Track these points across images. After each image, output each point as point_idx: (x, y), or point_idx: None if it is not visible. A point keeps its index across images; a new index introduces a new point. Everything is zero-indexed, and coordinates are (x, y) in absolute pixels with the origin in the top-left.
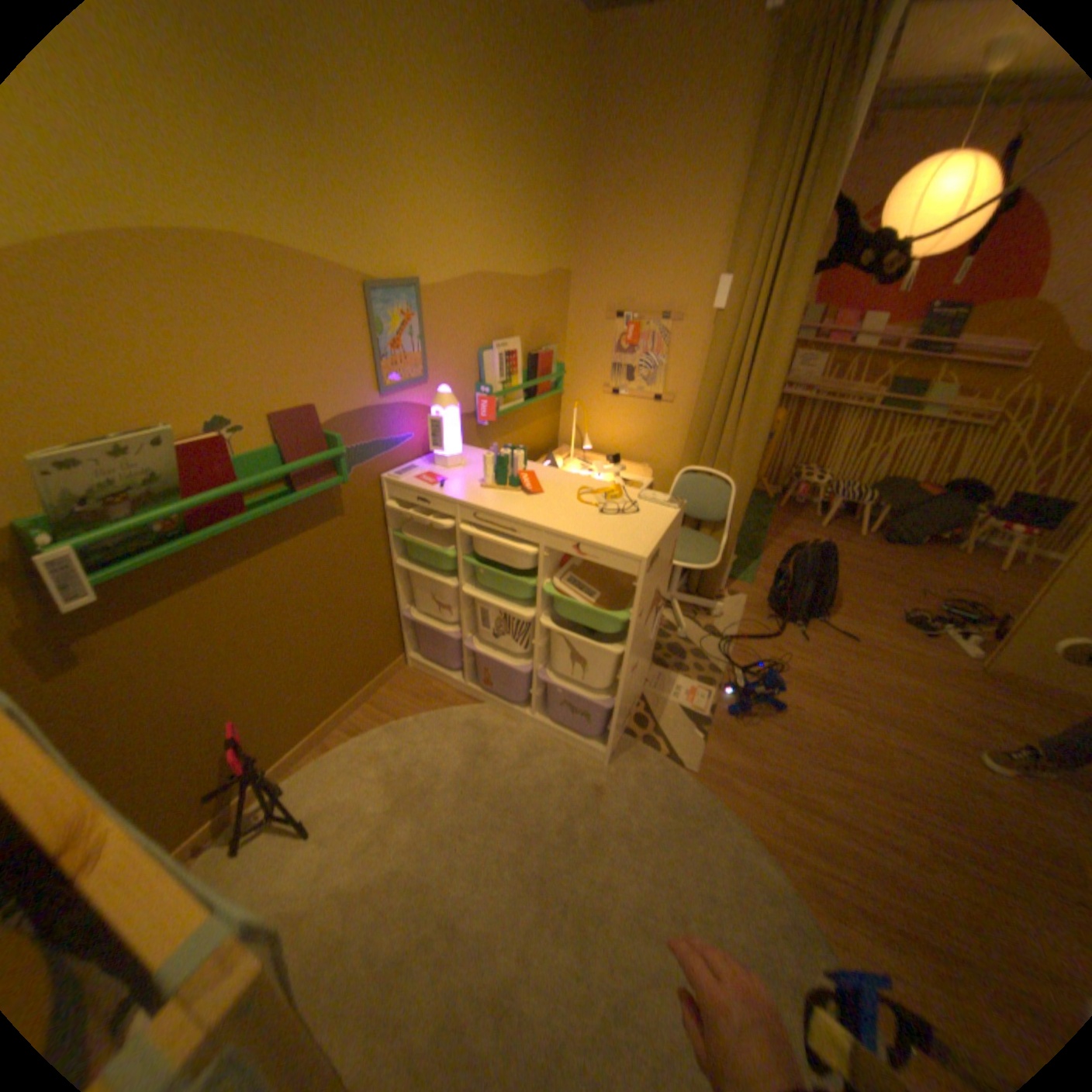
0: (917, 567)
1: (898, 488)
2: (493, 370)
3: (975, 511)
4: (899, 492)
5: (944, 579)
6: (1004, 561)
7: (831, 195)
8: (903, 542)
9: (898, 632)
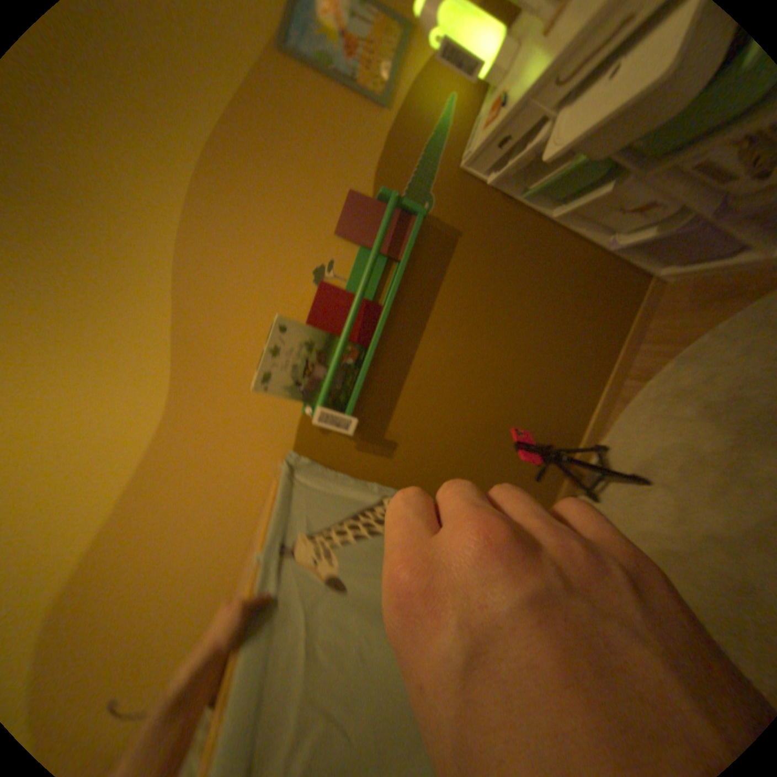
0: None
1: None
2: None
3: None
4: None
5: None
6: None
7: None
8: None
9: None
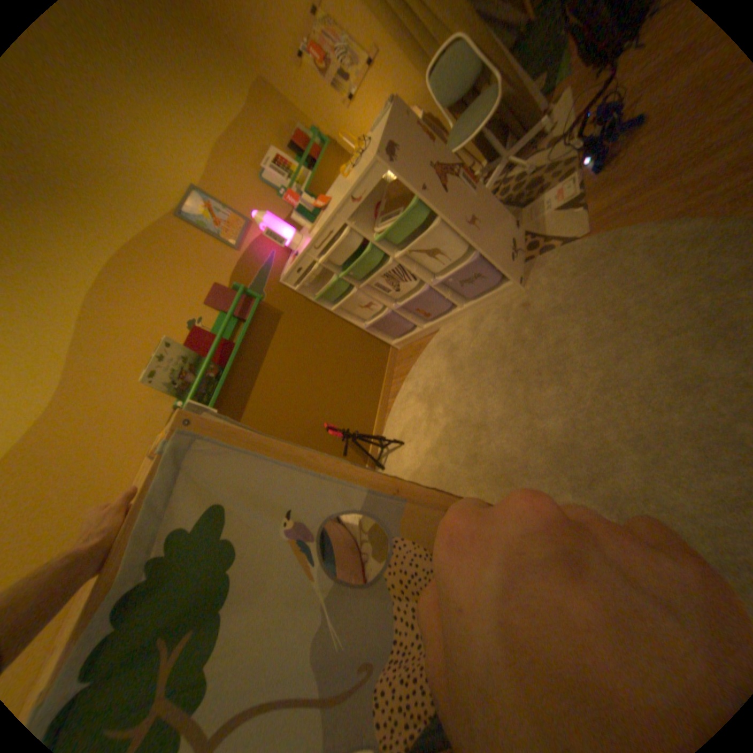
0: None
1: None
2: (276, 177)
3: None
4: None
5: None
6: None
7: None
8: None
9: None
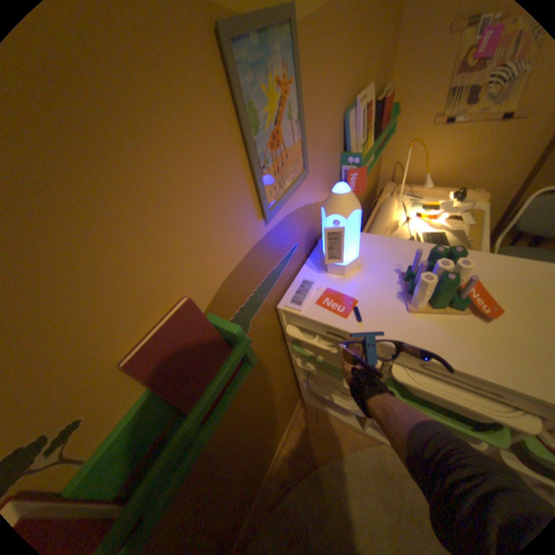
0: None
1: None
2: (356, 131)
3: None
4: None
5: None
6: None
7: None
8: None
9: None
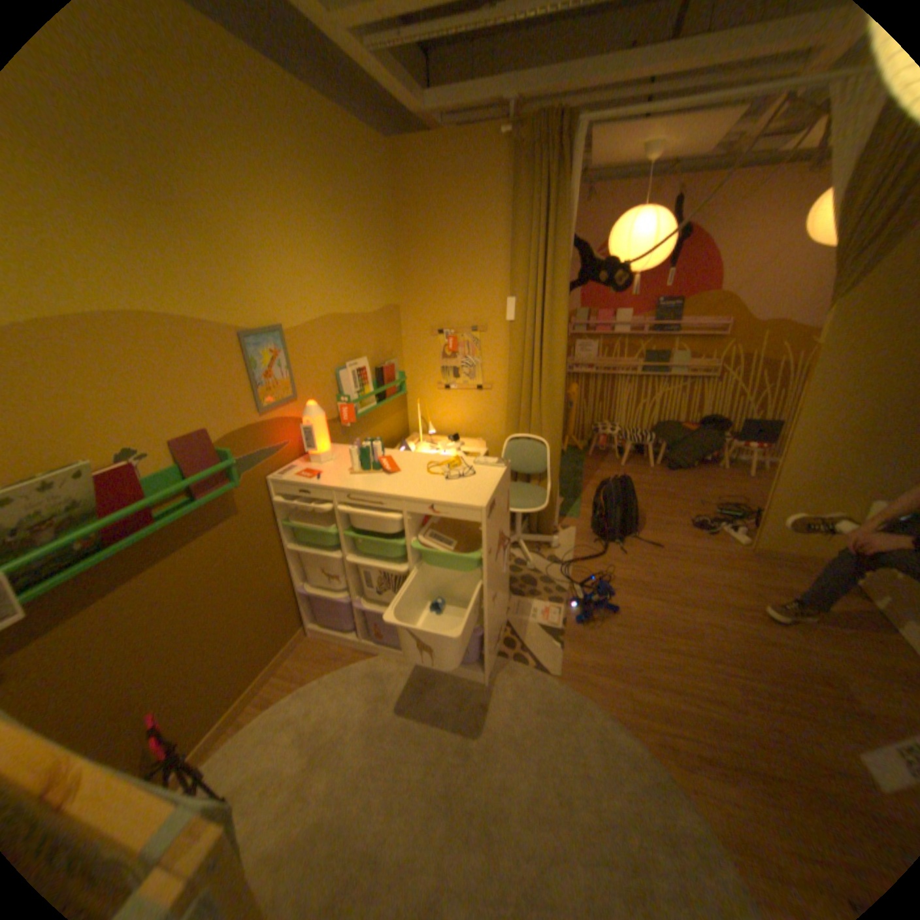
0: (693, 484)
1: (668, 428)
2: (349, 383)
3: (723, 437)
4: (669, 431)
5: (713, 490)
6: (751, 470)
7: (568, 240)
8: (681, 468)
9: (689, 535)
